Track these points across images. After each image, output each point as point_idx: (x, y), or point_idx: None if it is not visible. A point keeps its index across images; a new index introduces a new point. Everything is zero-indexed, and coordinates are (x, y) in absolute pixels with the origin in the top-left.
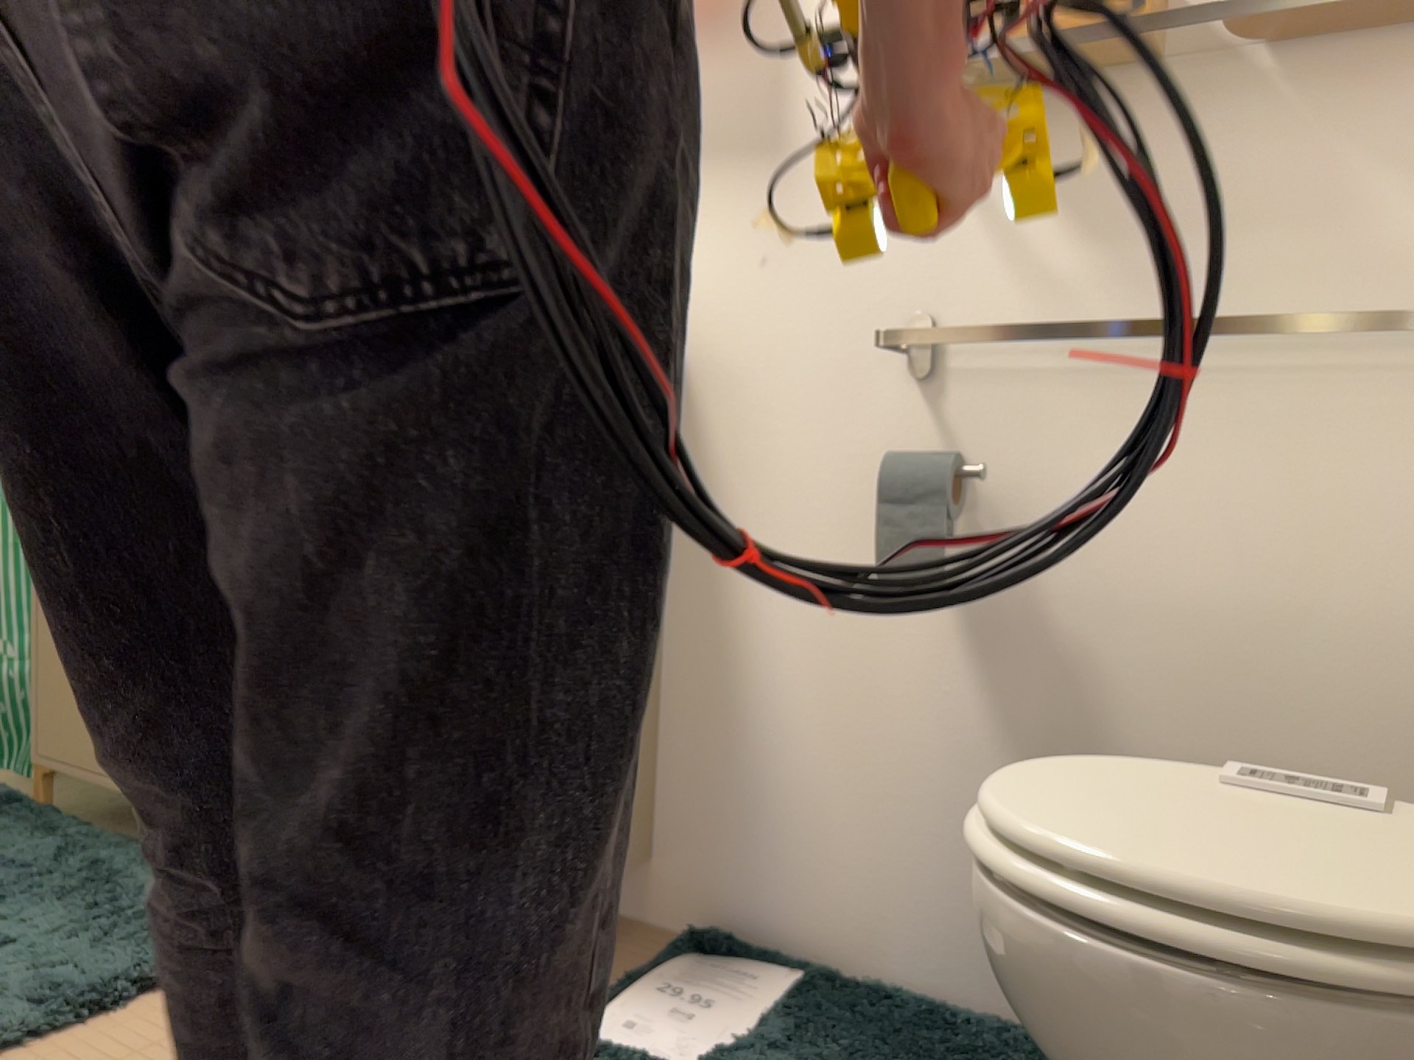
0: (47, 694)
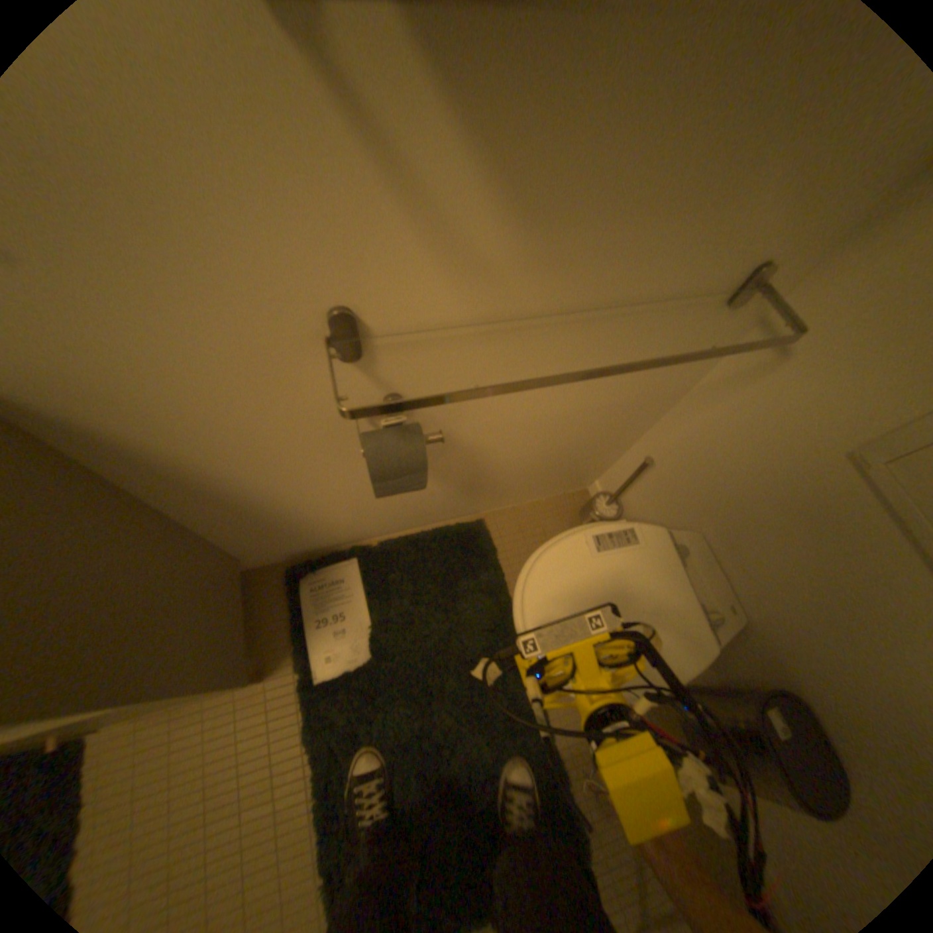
0: None
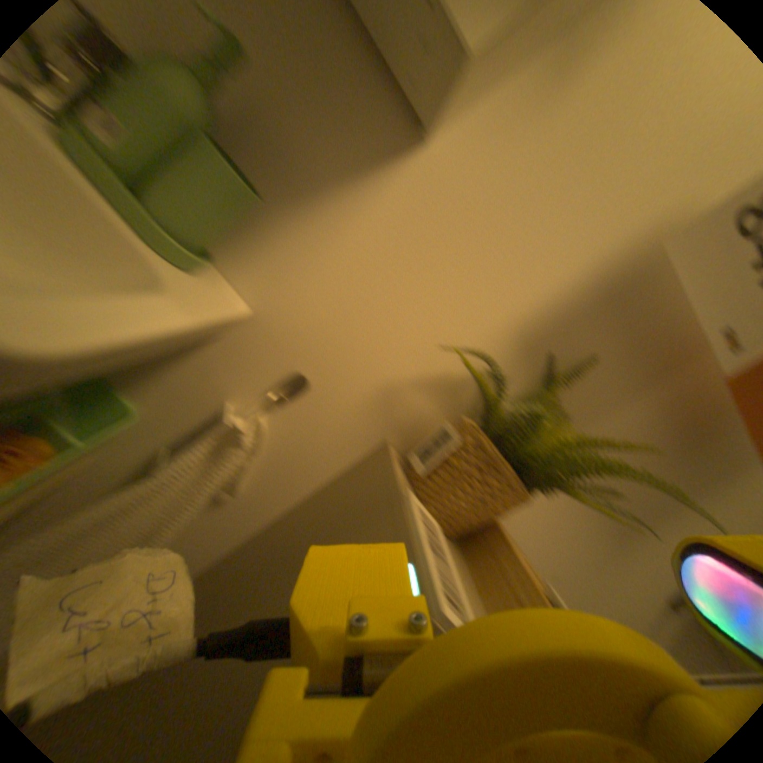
0: None
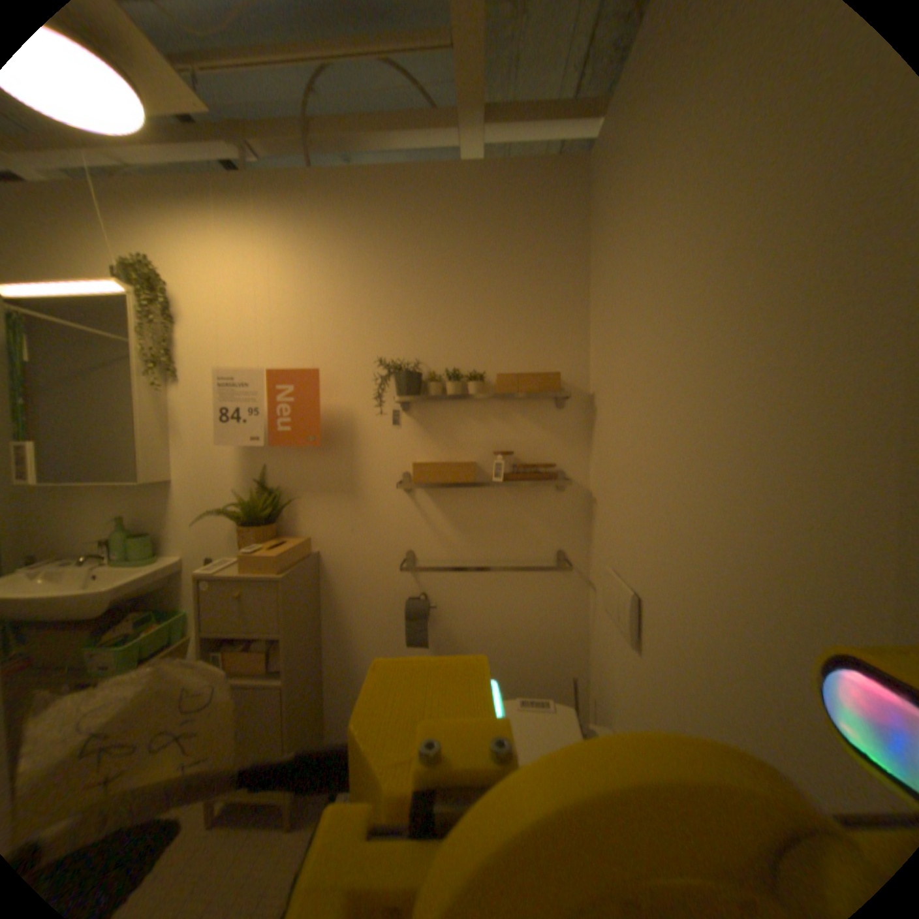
0: None
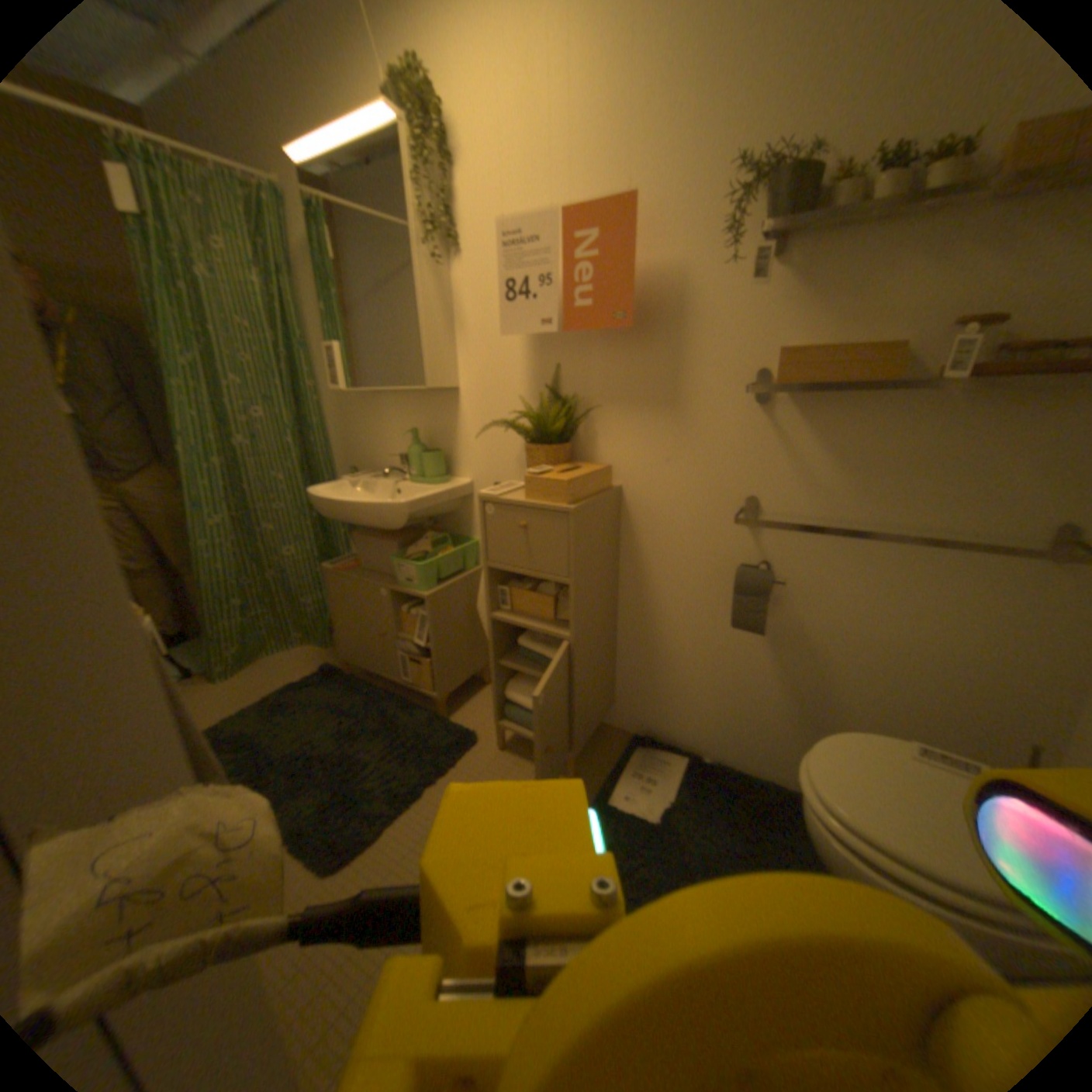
0: (335, 634)
